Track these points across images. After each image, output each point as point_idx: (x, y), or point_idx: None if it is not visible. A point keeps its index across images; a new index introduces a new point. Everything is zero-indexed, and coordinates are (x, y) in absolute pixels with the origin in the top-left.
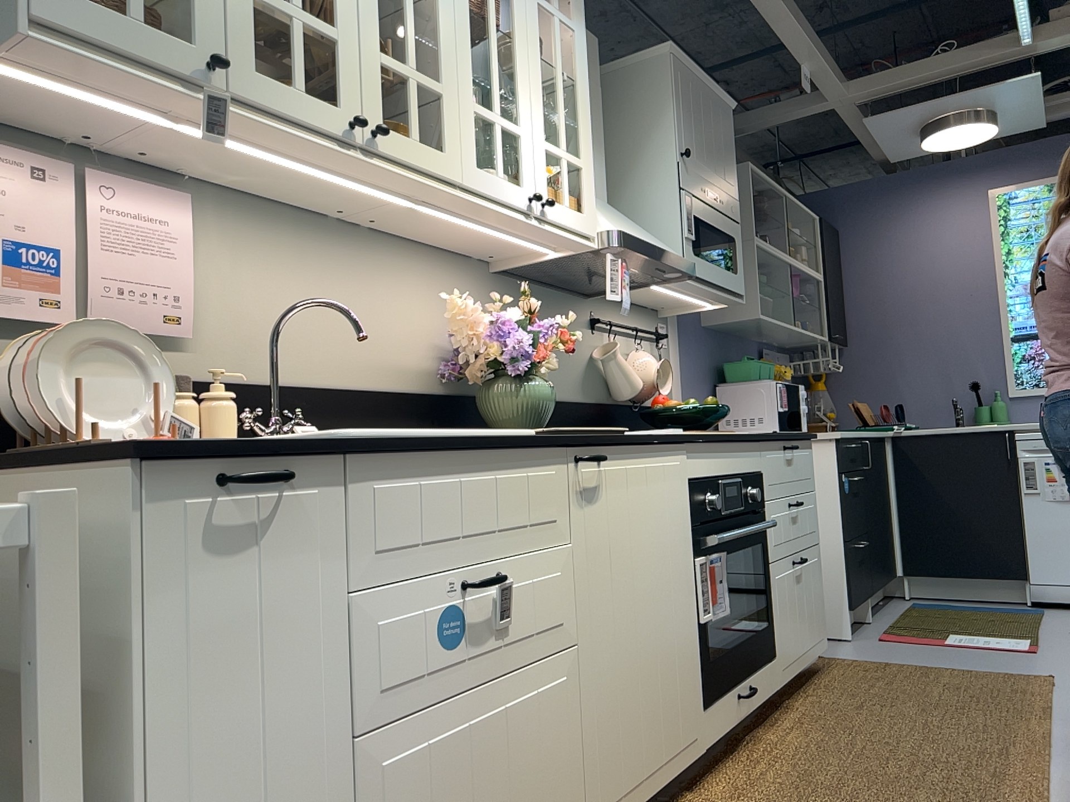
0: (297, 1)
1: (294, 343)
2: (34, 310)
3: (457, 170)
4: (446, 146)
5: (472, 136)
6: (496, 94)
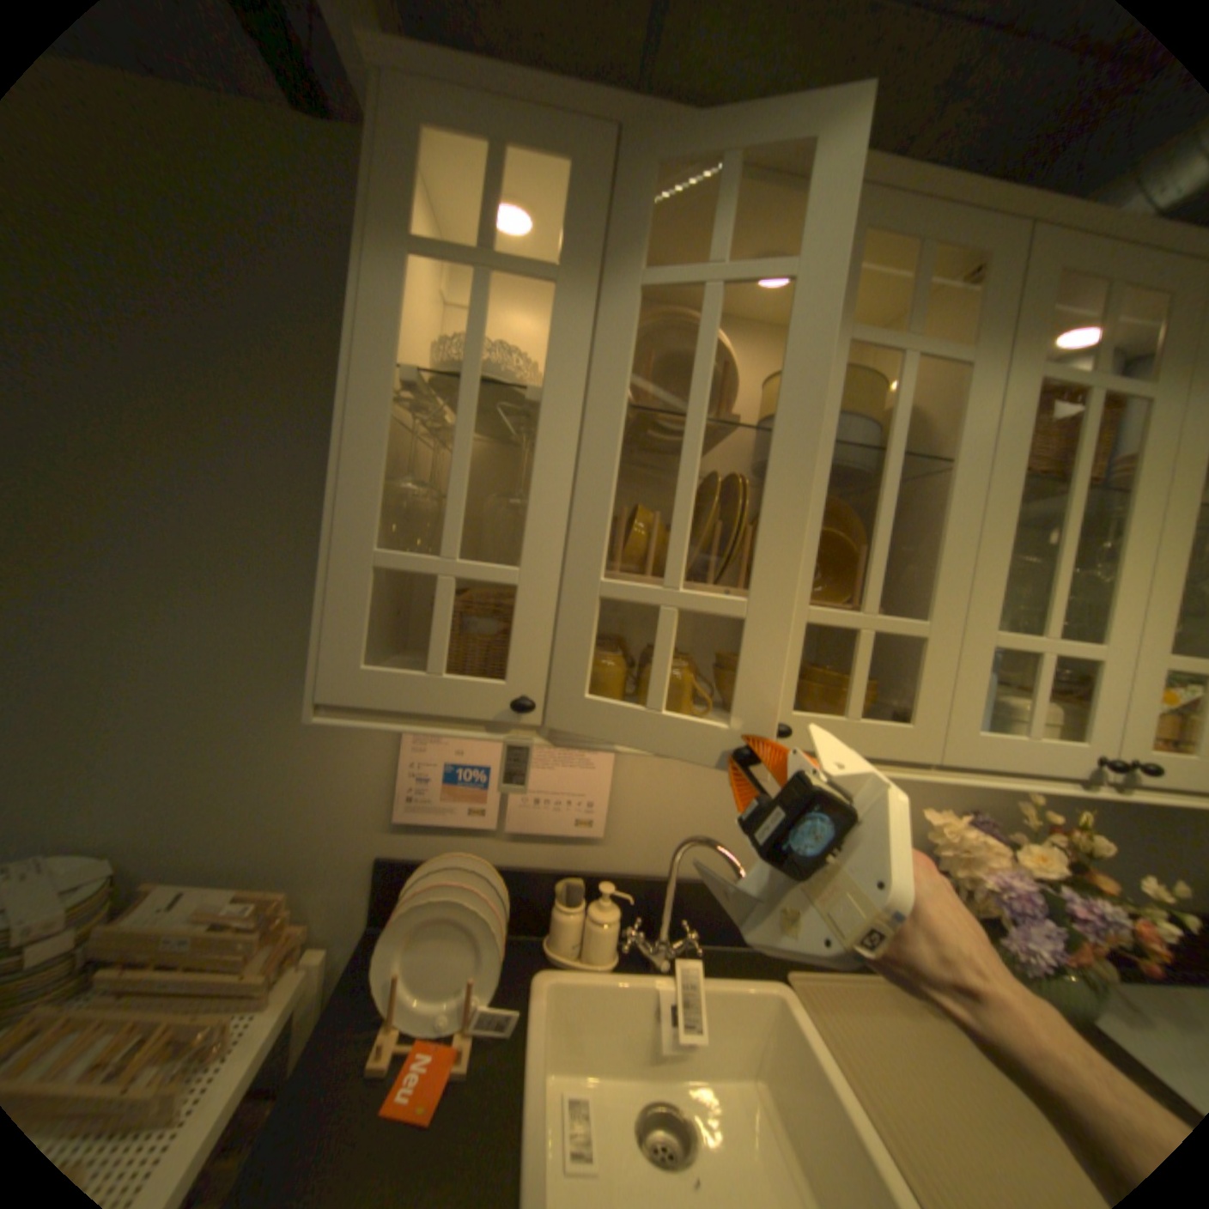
0: (674, 576)
1: (721, 835)
2: (463, 817)
3: (934, 747)
4: (921, 713)
5: (983, 686)
6: (1063, 597)
